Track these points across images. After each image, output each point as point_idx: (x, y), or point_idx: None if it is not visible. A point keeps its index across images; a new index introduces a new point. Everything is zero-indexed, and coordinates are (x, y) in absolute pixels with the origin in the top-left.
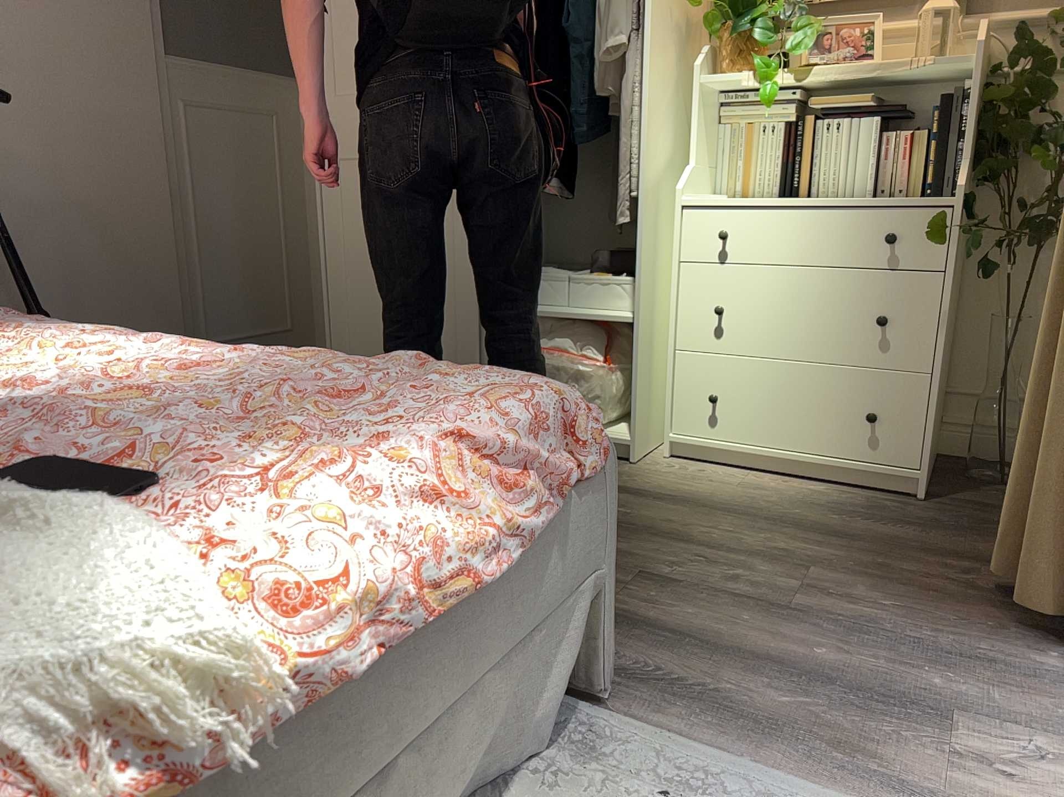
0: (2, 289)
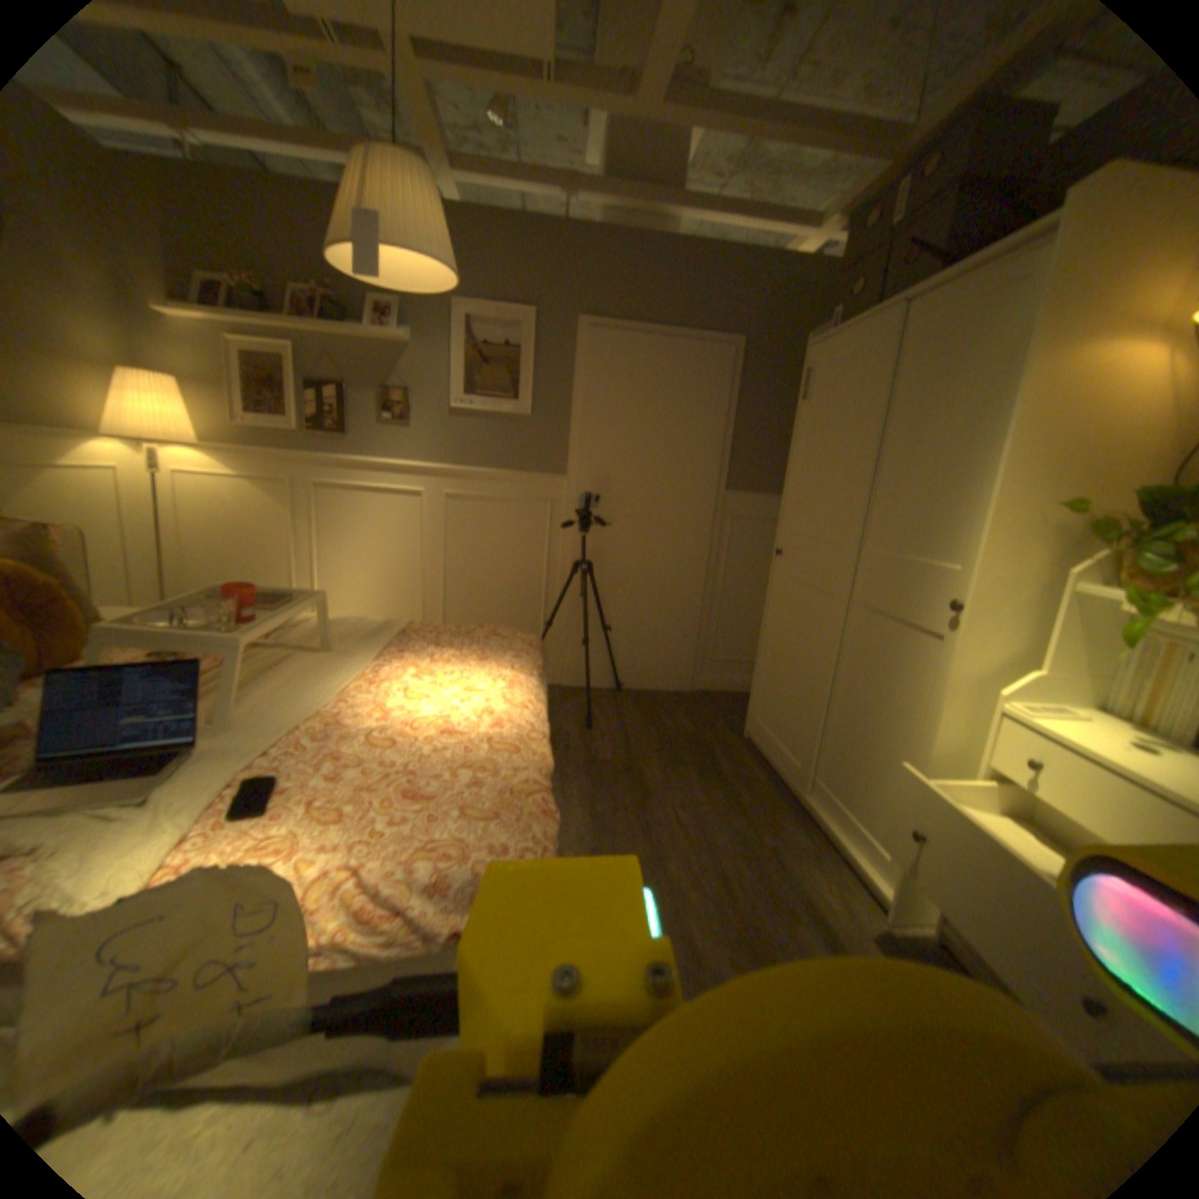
0: (596, 609)
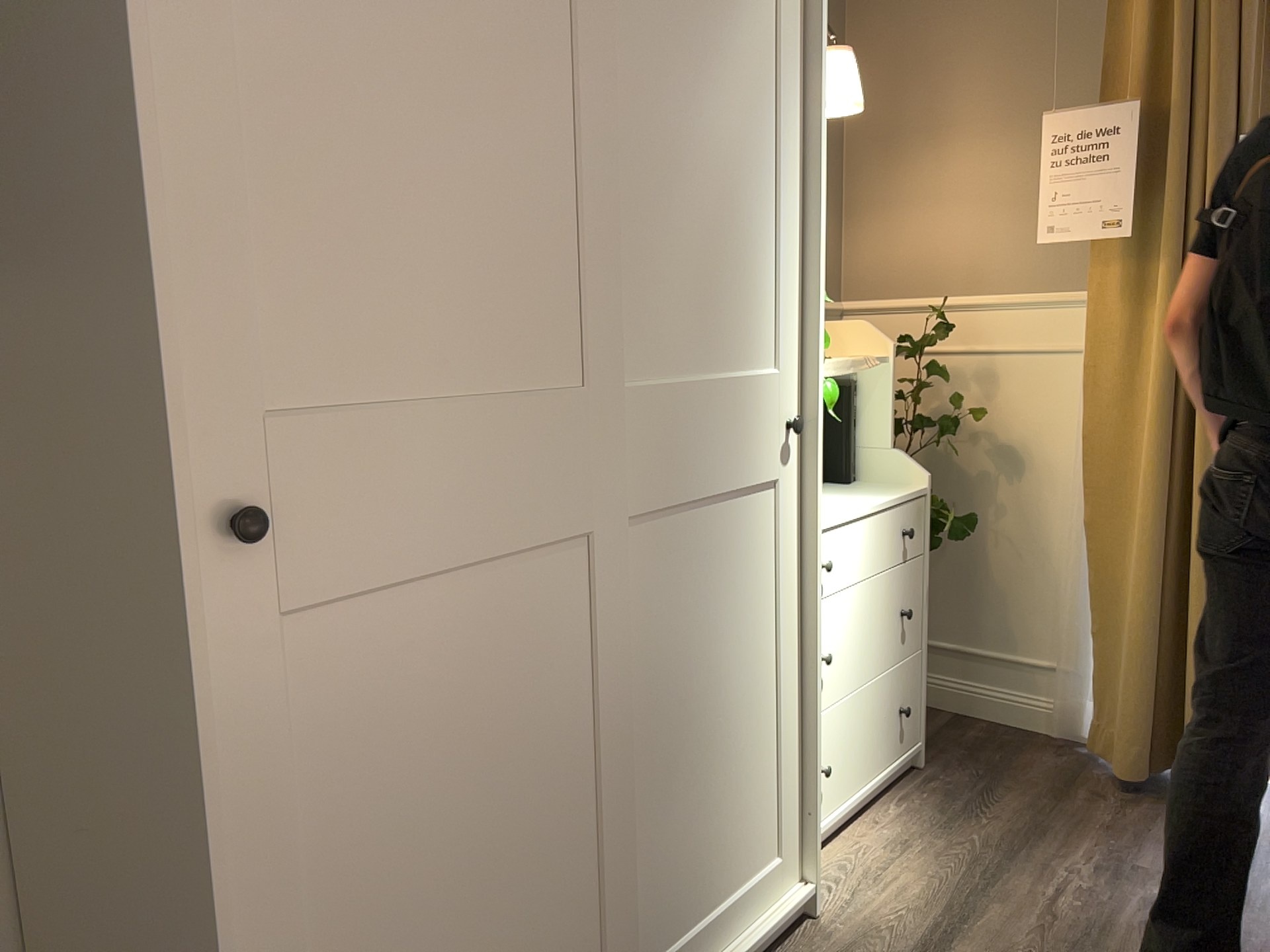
0: None
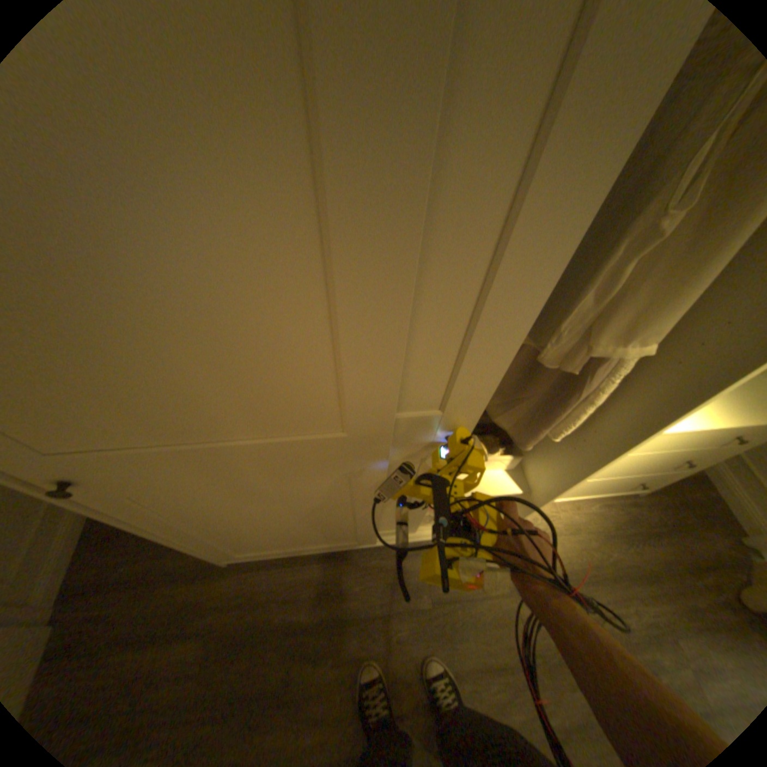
0: None
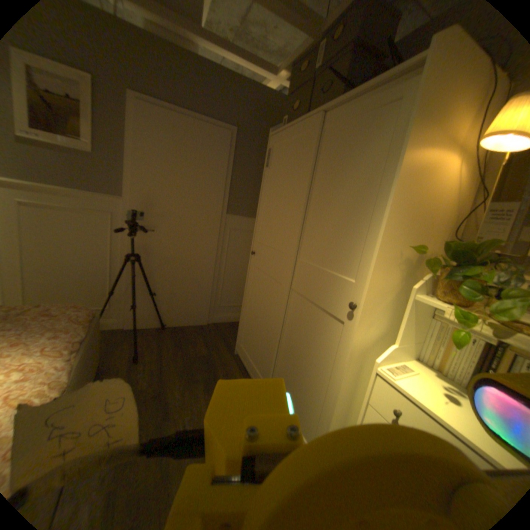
0: (148, 282)
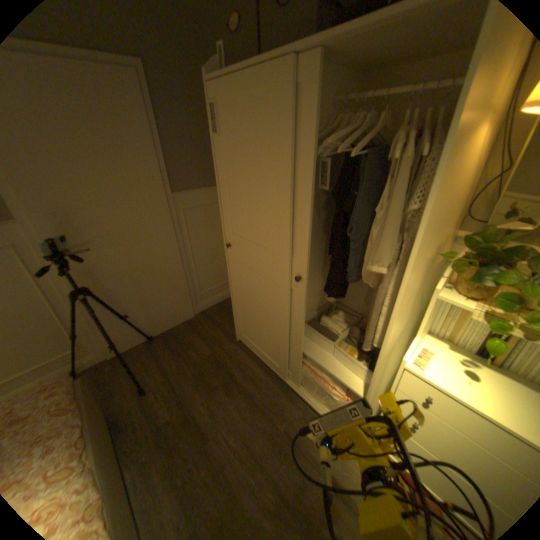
0: (110, 305)
